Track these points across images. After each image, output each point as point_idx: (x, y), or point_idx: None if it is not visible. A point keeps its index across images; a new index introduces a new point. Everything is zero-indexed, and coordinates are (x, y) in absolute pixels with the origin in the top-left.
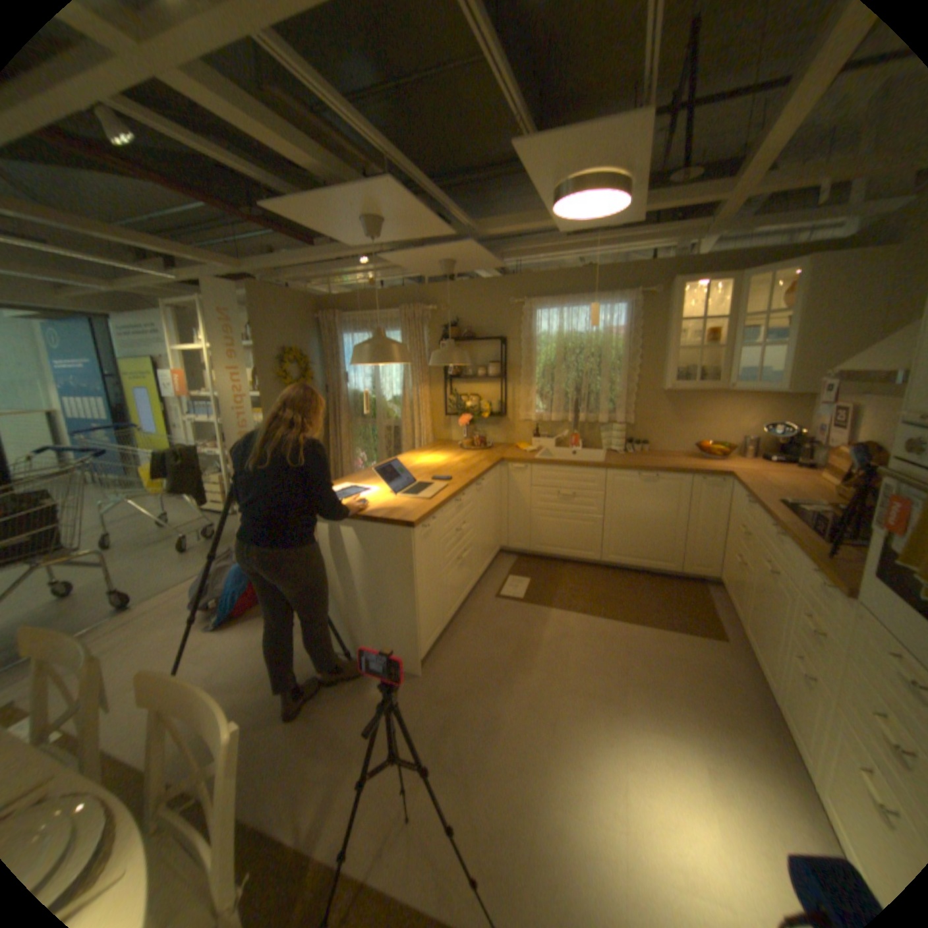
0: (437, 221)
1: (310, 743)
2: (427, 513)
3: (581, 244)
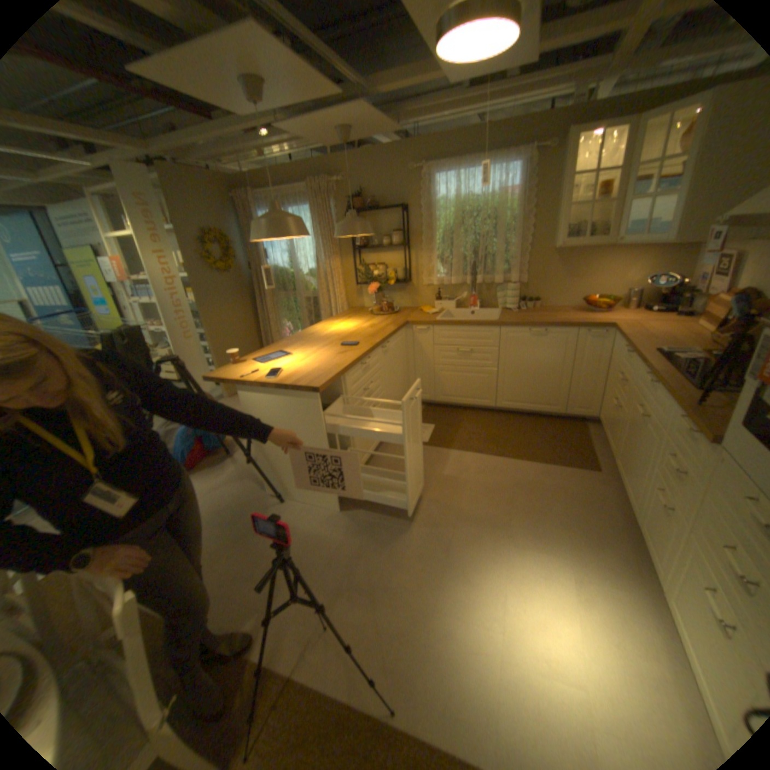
0: (319, 77)
1: (249, 569)
2: (333, 378)
3: (476, 98)
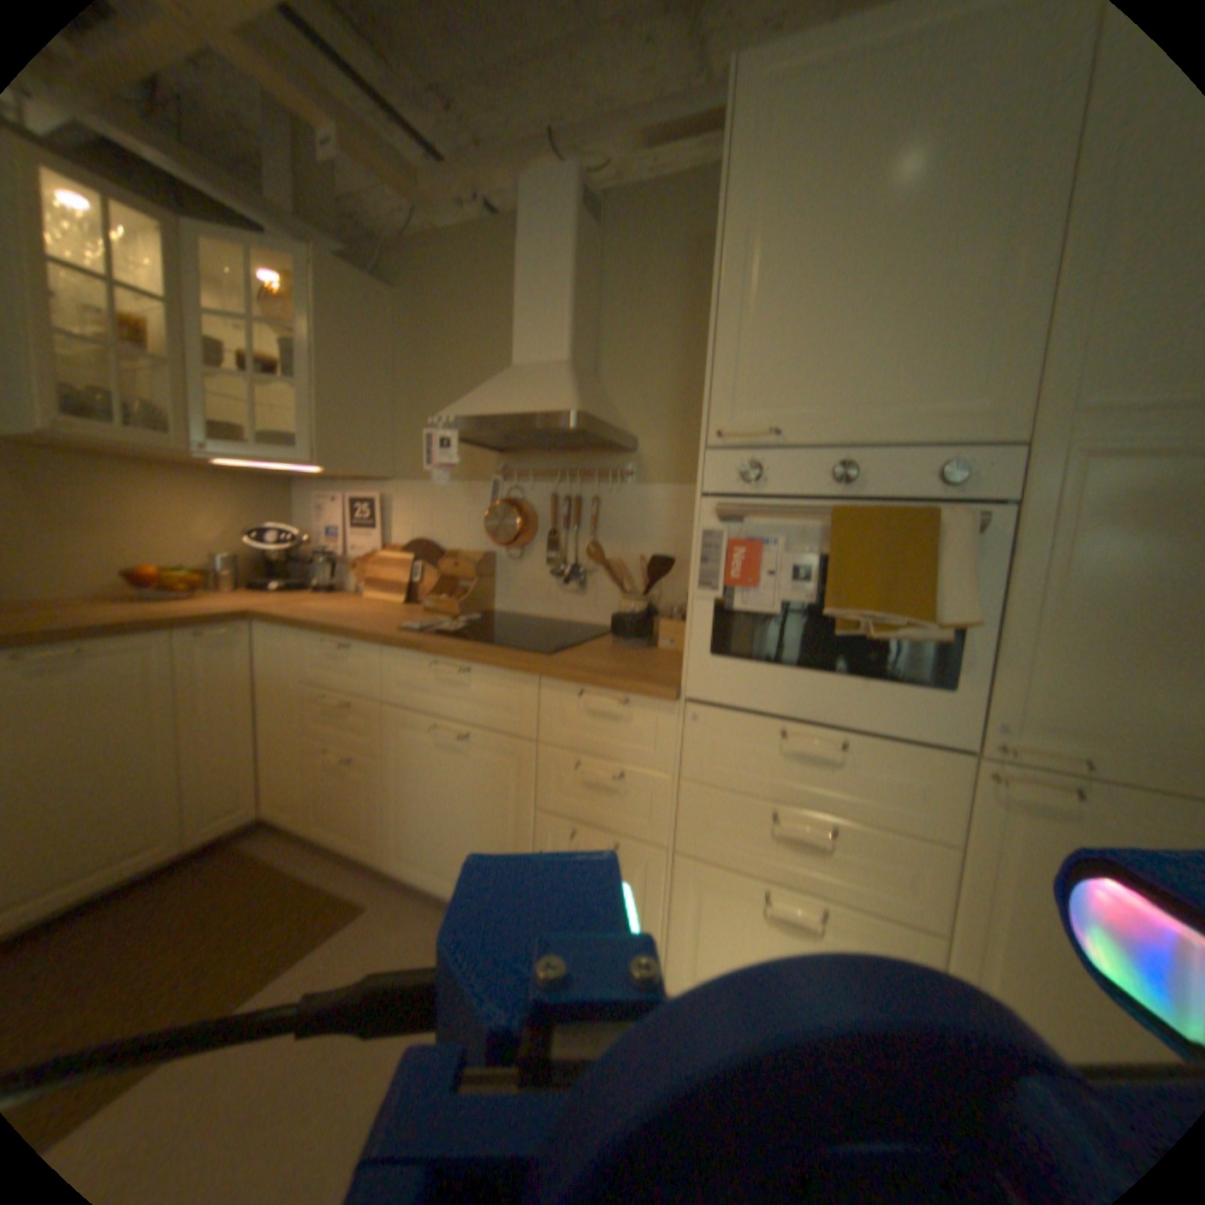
0: None
1: None
2: None
3: None
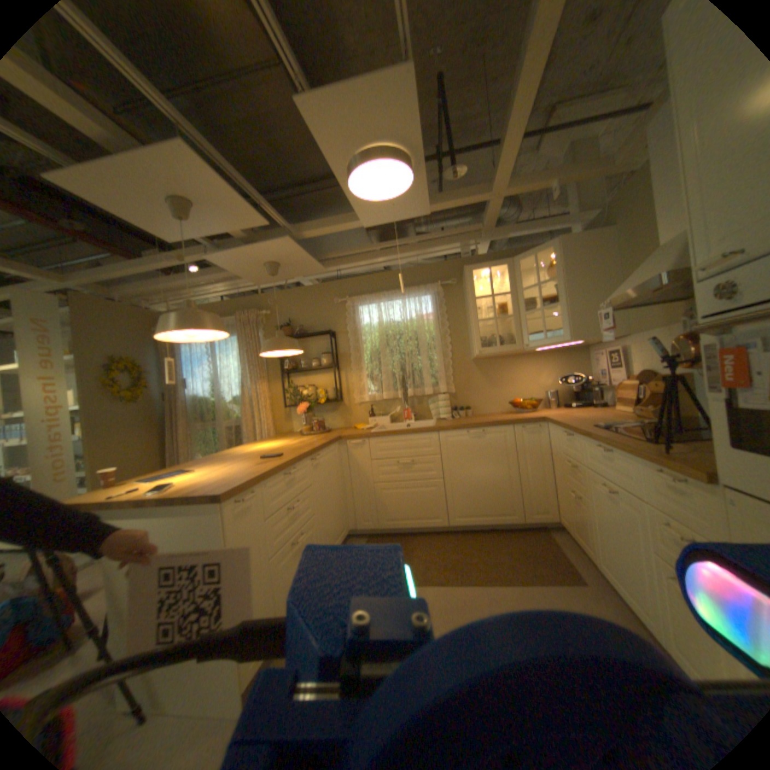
0: (246, 204)
1: None
2: (242, 485)
3: (386, 252)
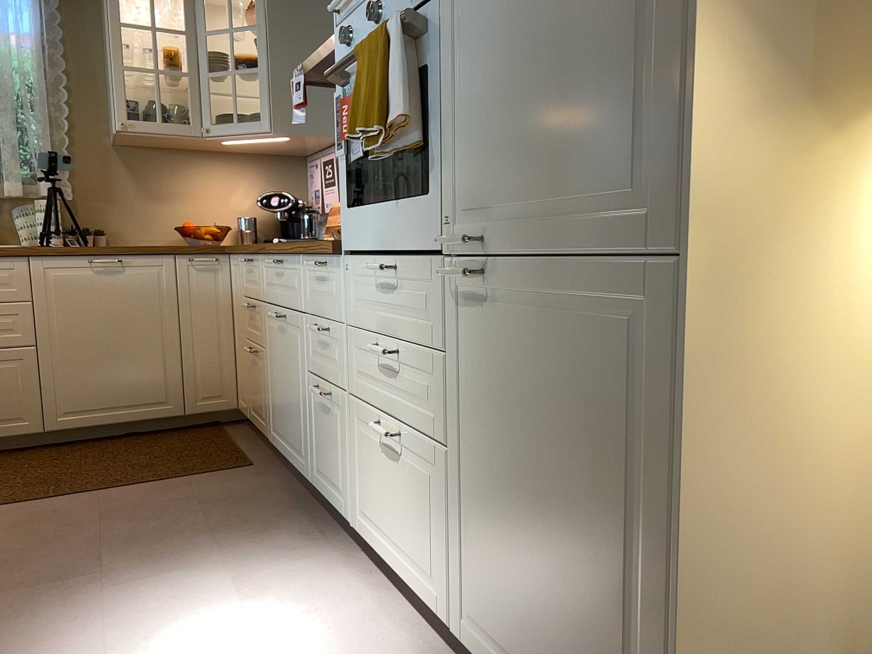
0: None
1: None
2: None
3: None
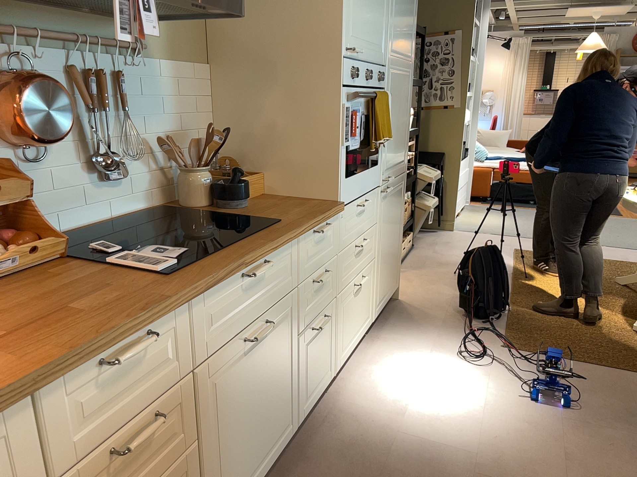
0: None
1: None
2: None
3: None
